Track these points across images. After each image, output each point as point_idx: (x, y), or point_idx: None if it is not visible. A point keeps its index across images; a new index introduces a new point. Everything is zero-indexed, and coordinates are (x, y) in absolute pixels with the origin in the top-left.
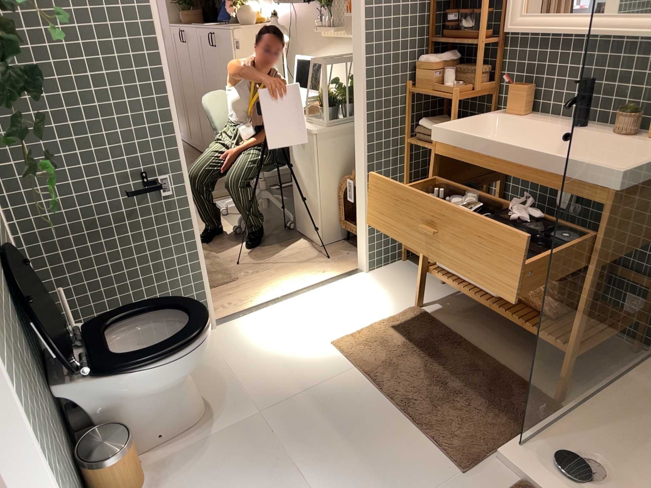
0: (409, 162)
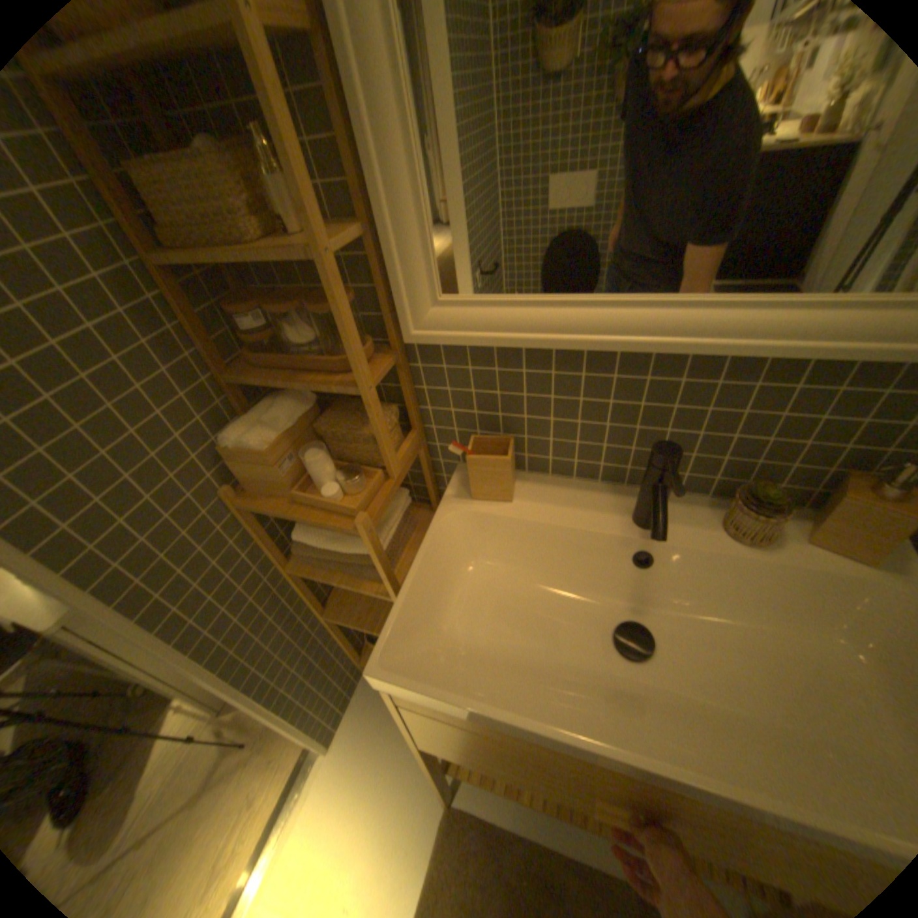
0: (310, 599)
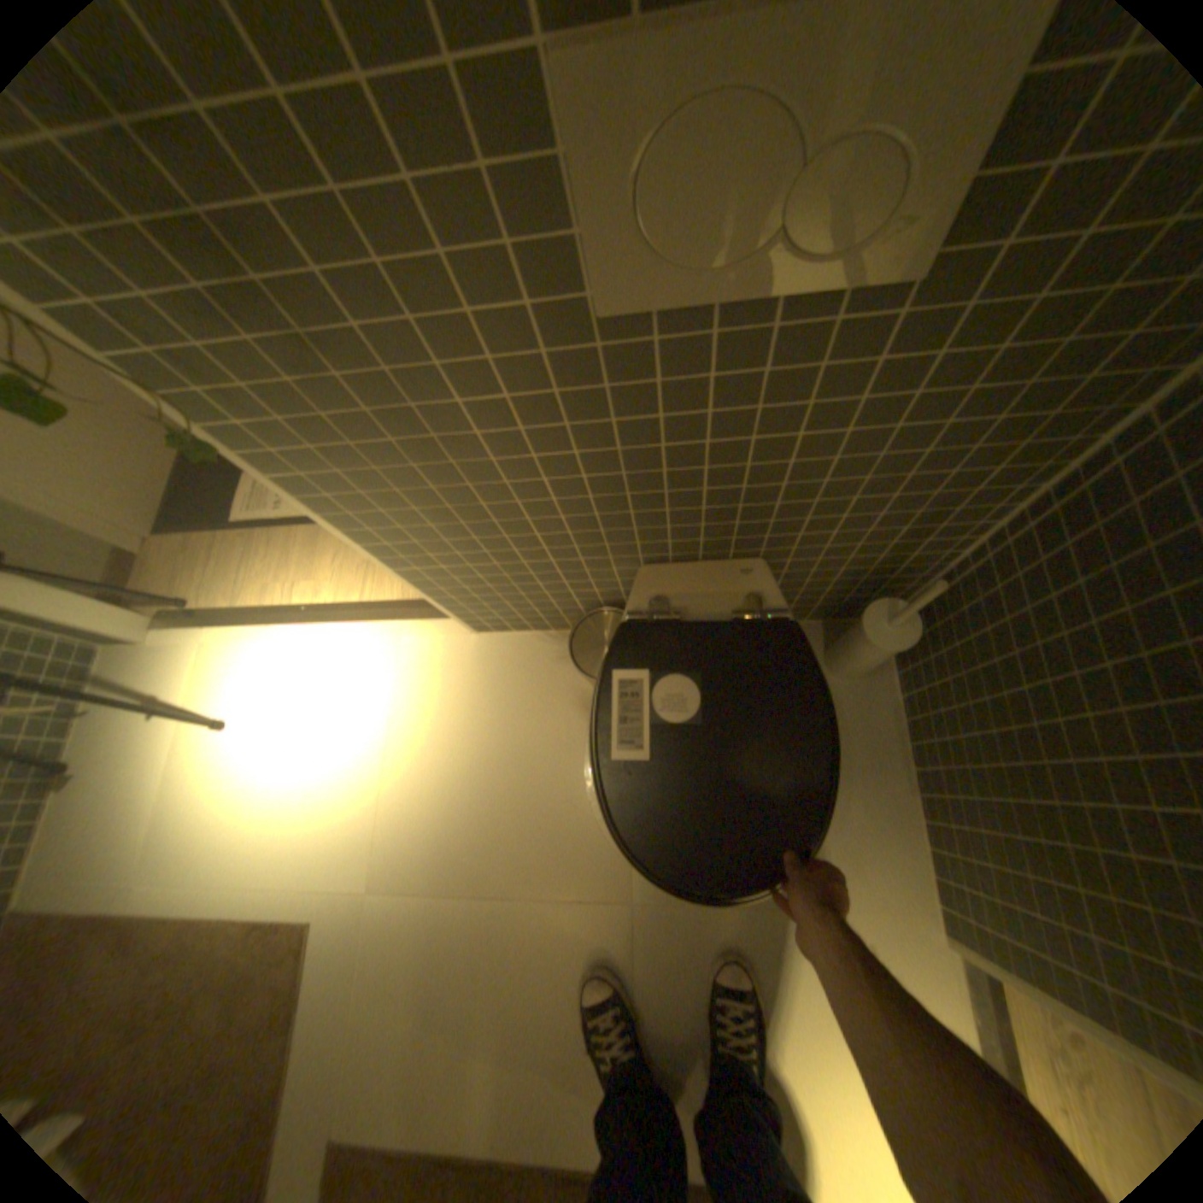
0: None
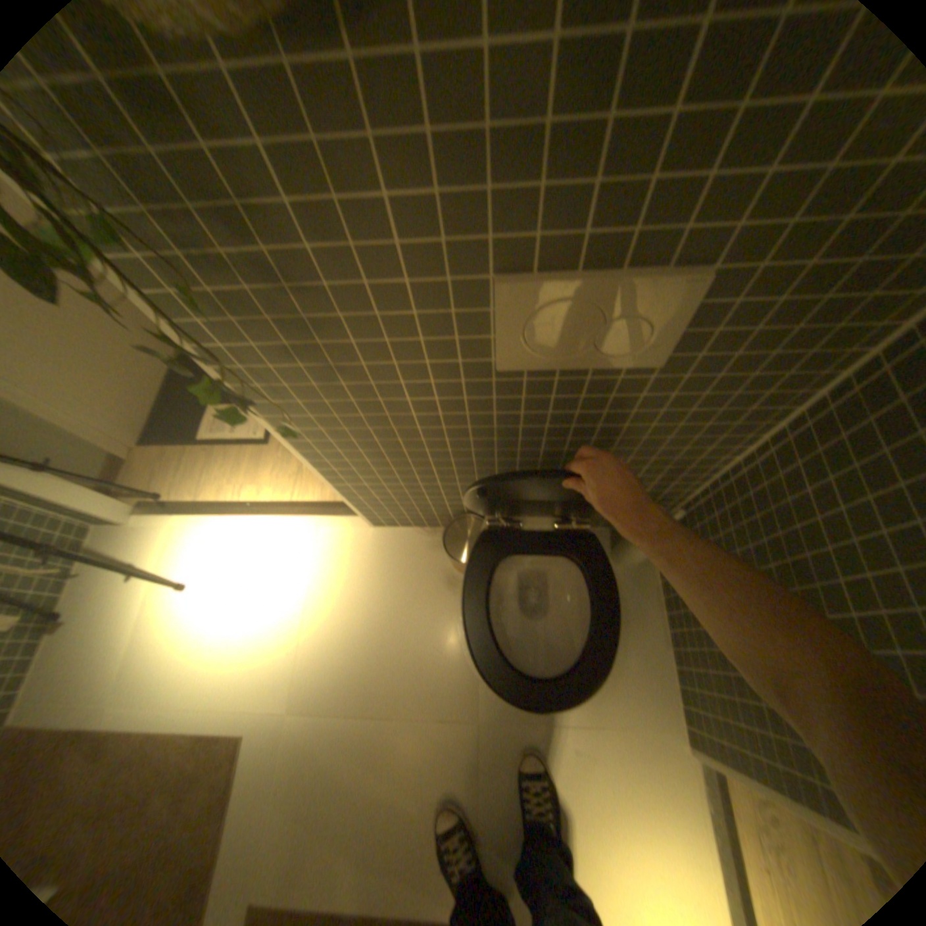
0: None
